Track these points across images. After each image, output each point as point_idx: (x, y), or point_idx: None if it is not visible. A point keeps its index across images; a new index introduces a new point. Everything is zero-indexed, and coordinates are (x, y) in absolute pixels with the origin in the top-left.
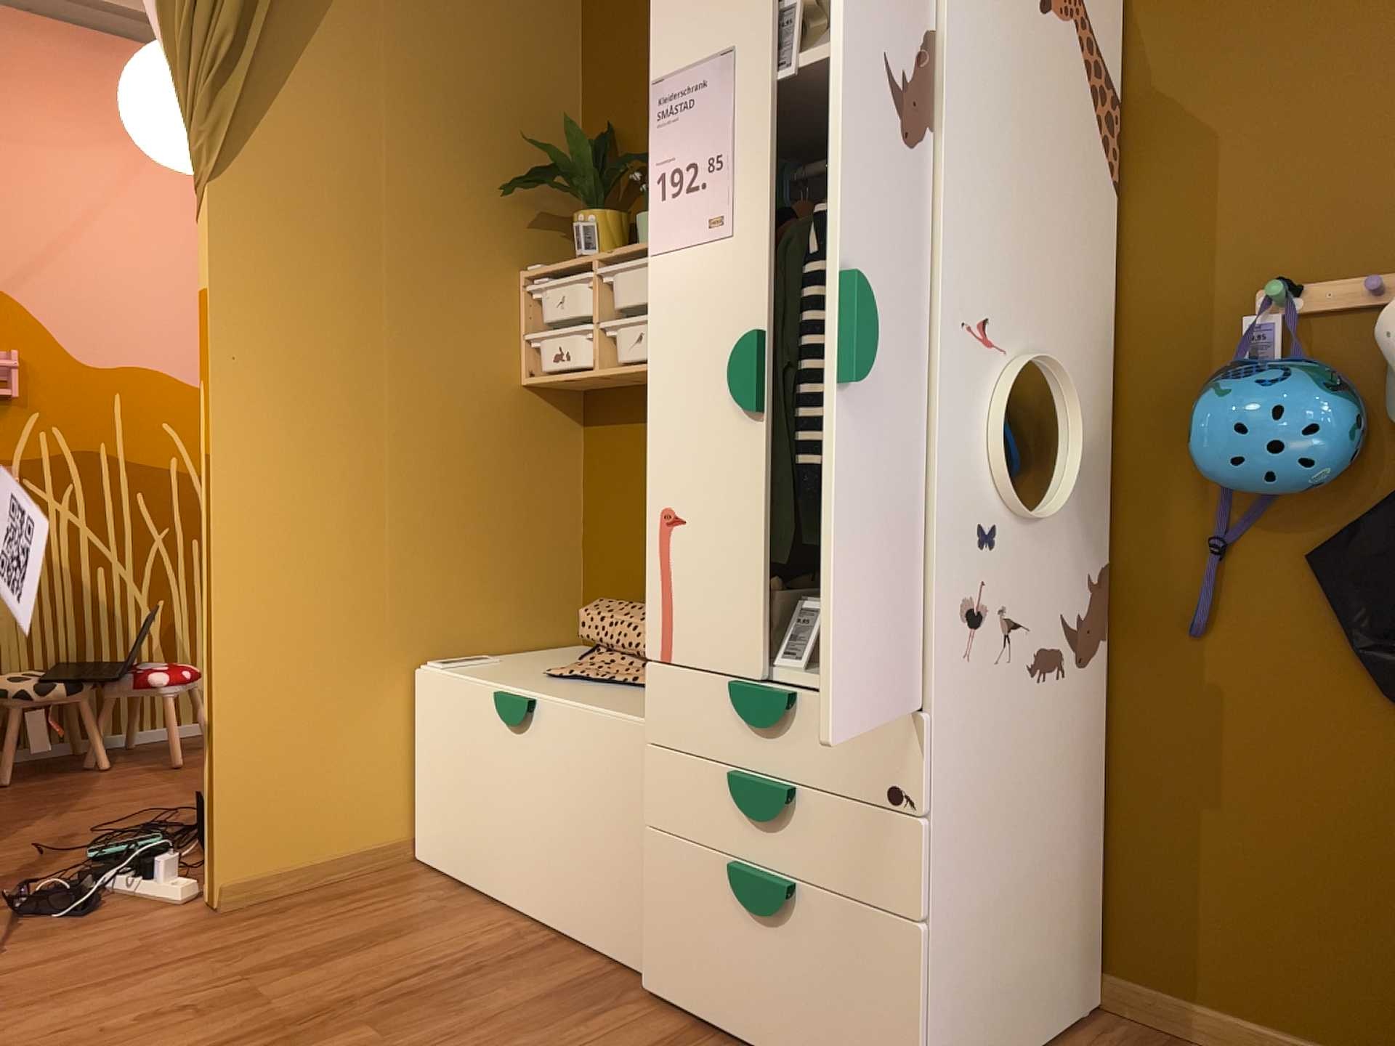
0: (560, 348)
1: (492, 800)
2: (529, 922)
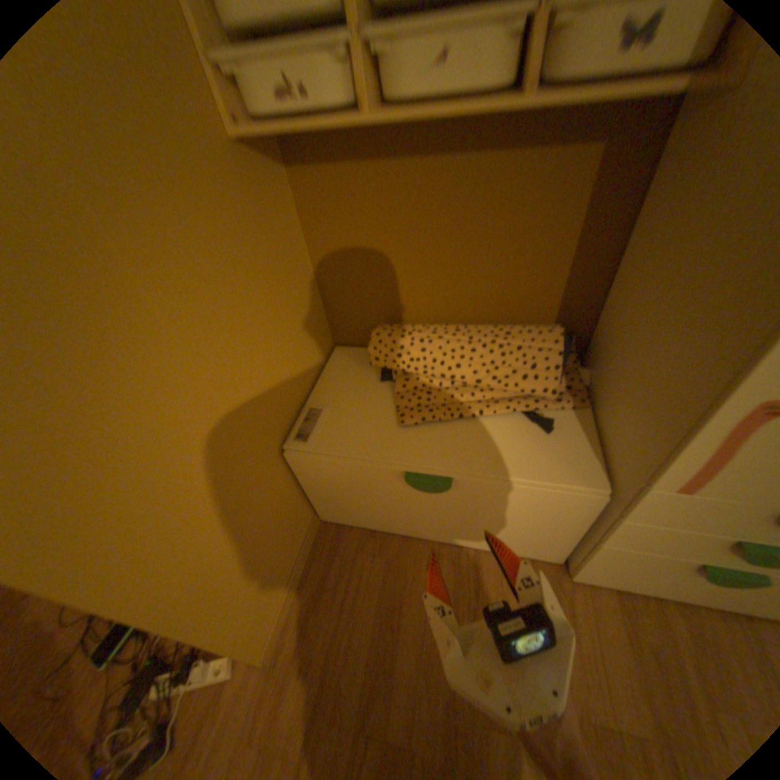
0: (285, 76)
1: (401, 509)
2: (444, 544)
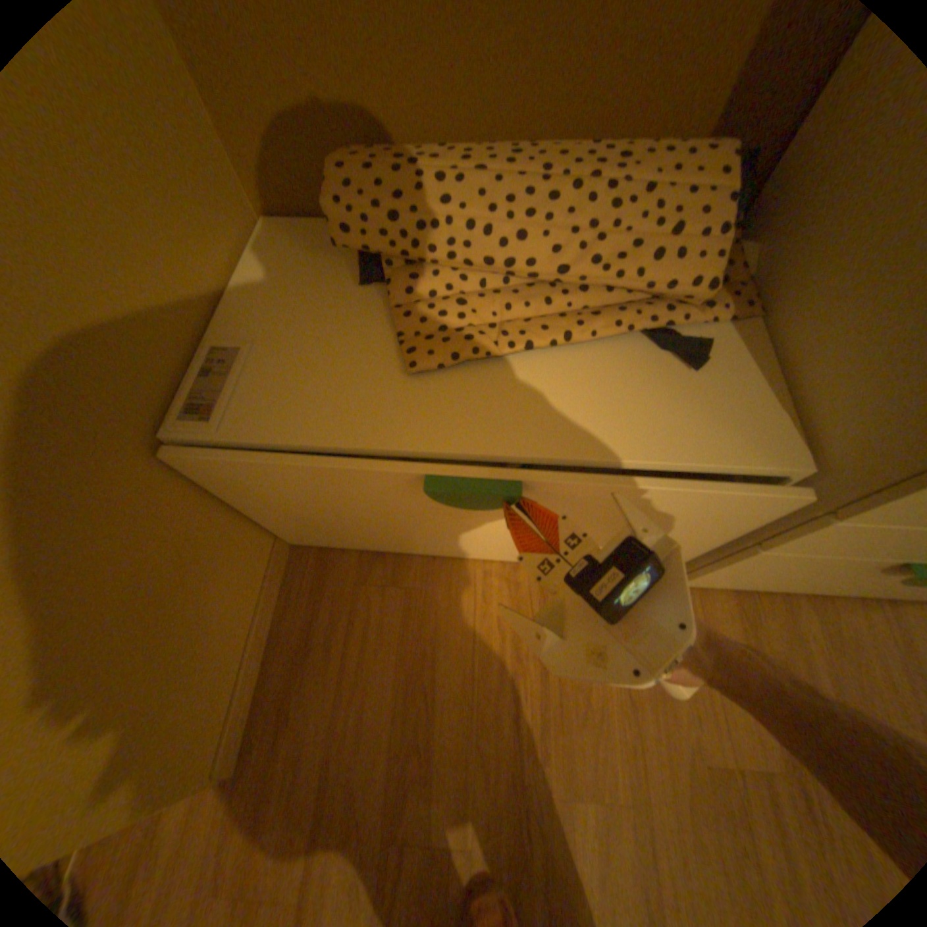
0: None
1: (424, 520)
2: (492, 554)
